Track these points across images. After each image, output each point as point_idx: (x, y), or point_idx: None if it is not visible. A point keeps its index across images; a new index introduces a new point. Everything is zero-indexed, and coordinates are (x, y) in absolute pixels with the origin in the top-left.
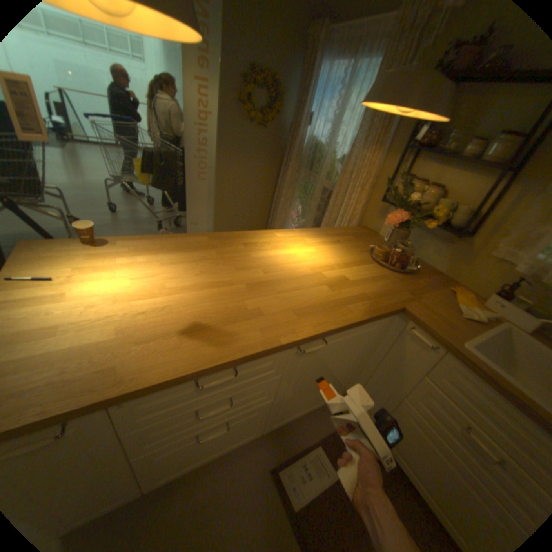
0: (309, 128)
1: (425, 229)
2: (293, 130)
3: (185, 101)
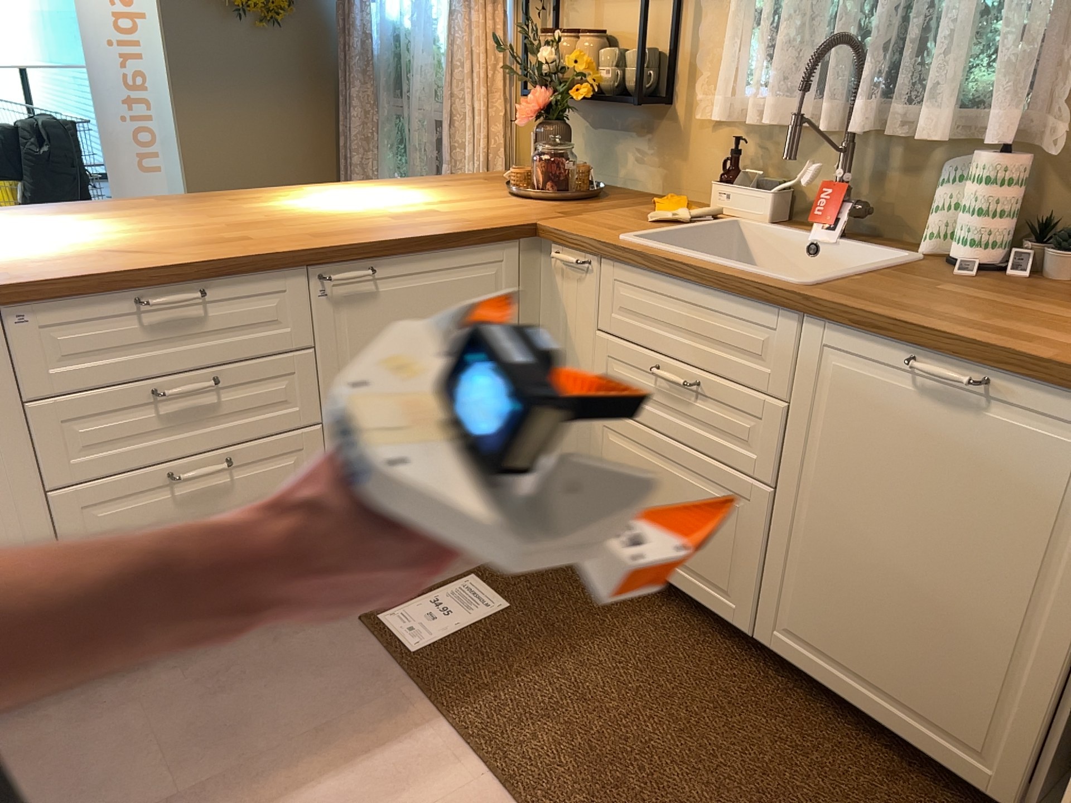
0: (377, 11)
1: (610, 128)
2: (343, 22)
3: (83, 2)
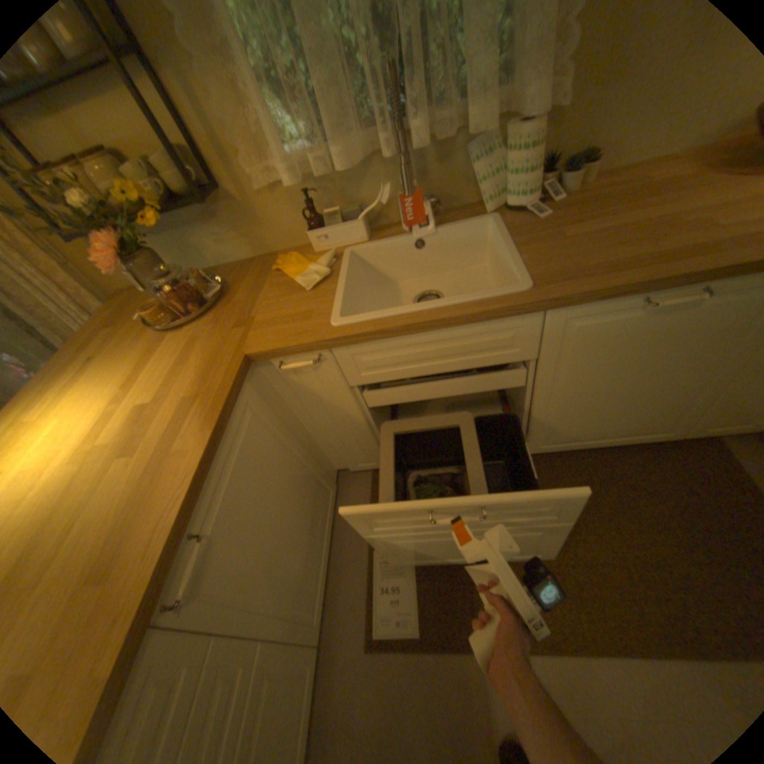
0: None
1: (171, 226)
2: None
3: None
